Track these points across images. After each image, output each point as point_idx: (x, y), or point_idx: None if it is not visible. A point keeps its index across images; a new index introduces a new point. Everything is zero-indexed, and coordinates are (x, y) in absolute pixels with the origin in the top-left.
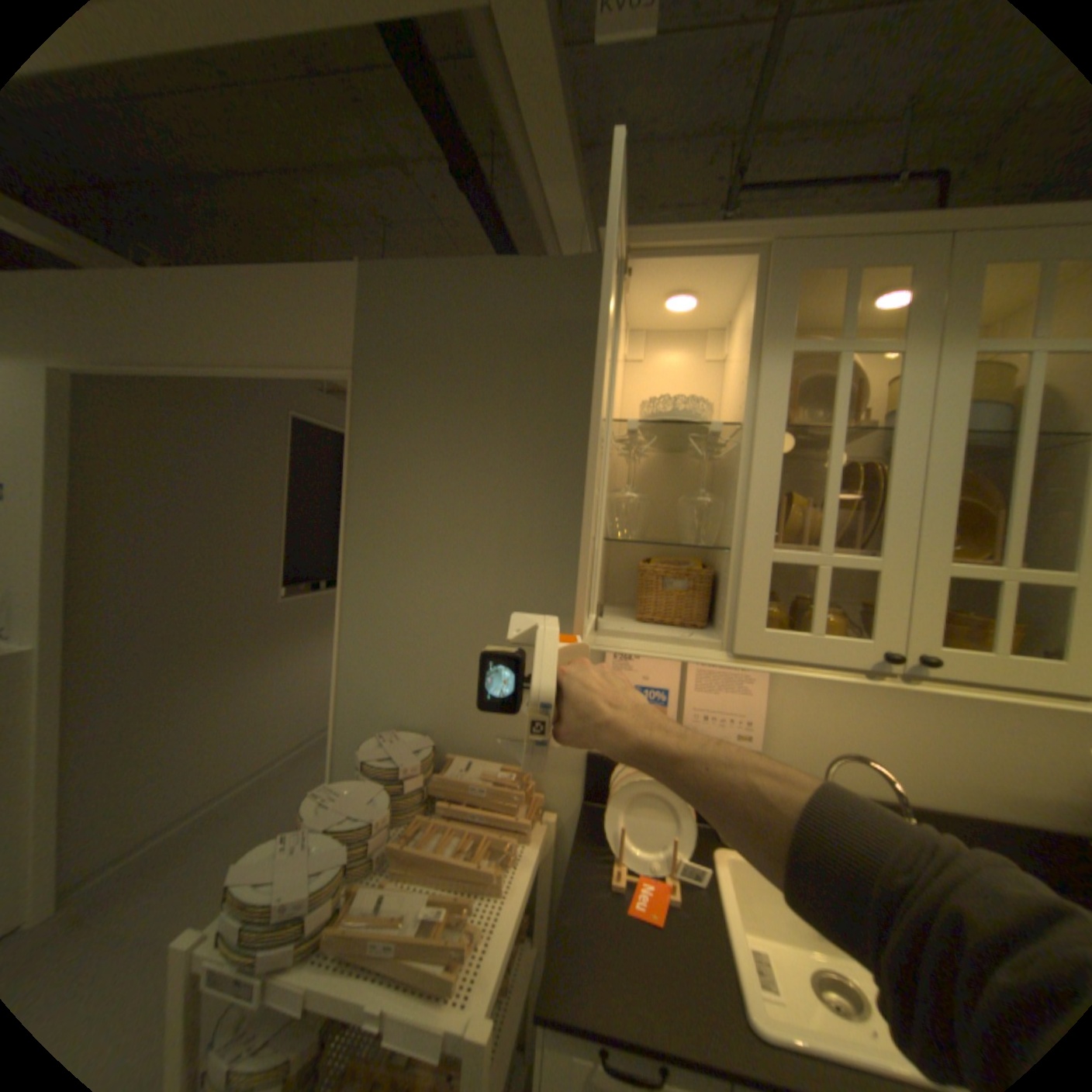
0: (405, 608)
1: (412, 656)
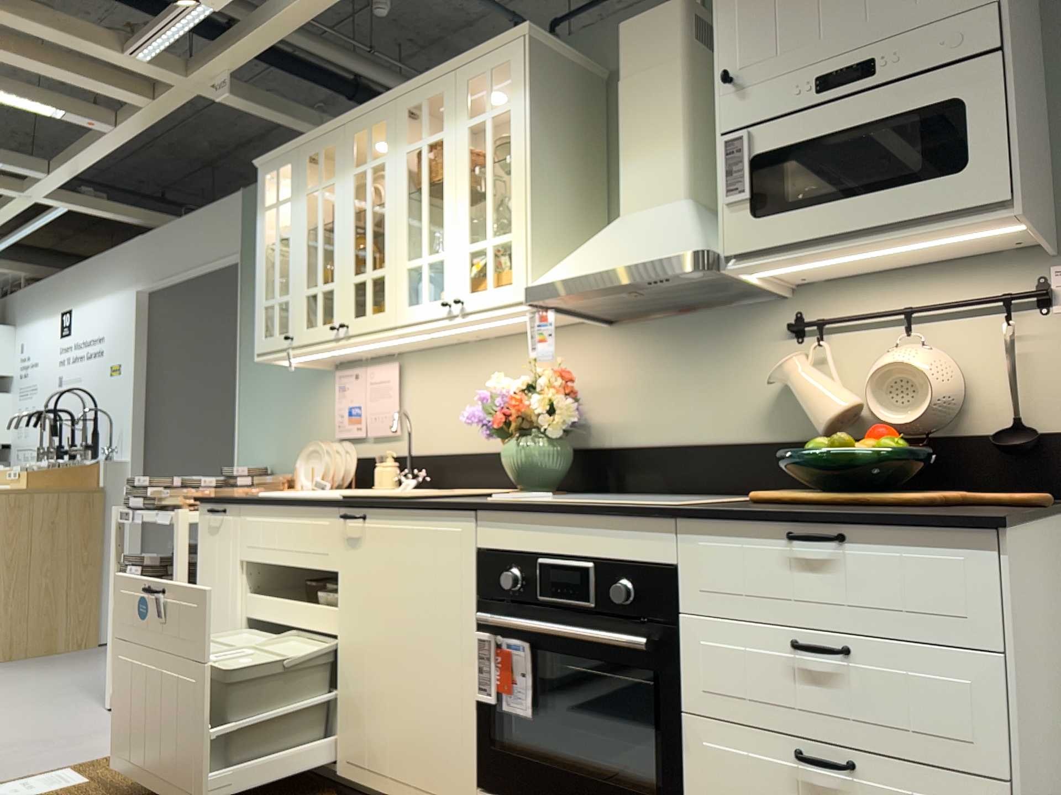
0: (263, 389)
1: (266, 419)
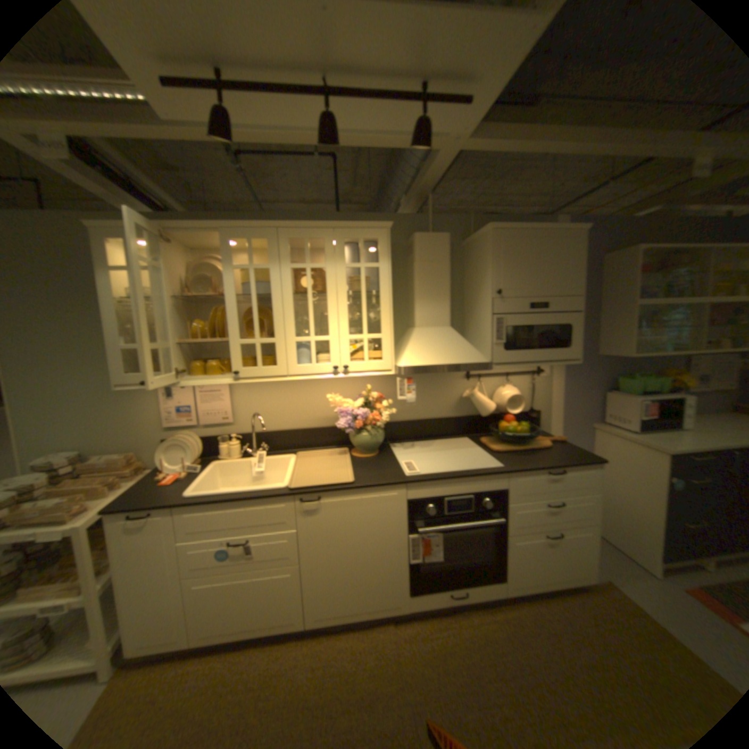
0: (53, 393)
1: (63, 416)
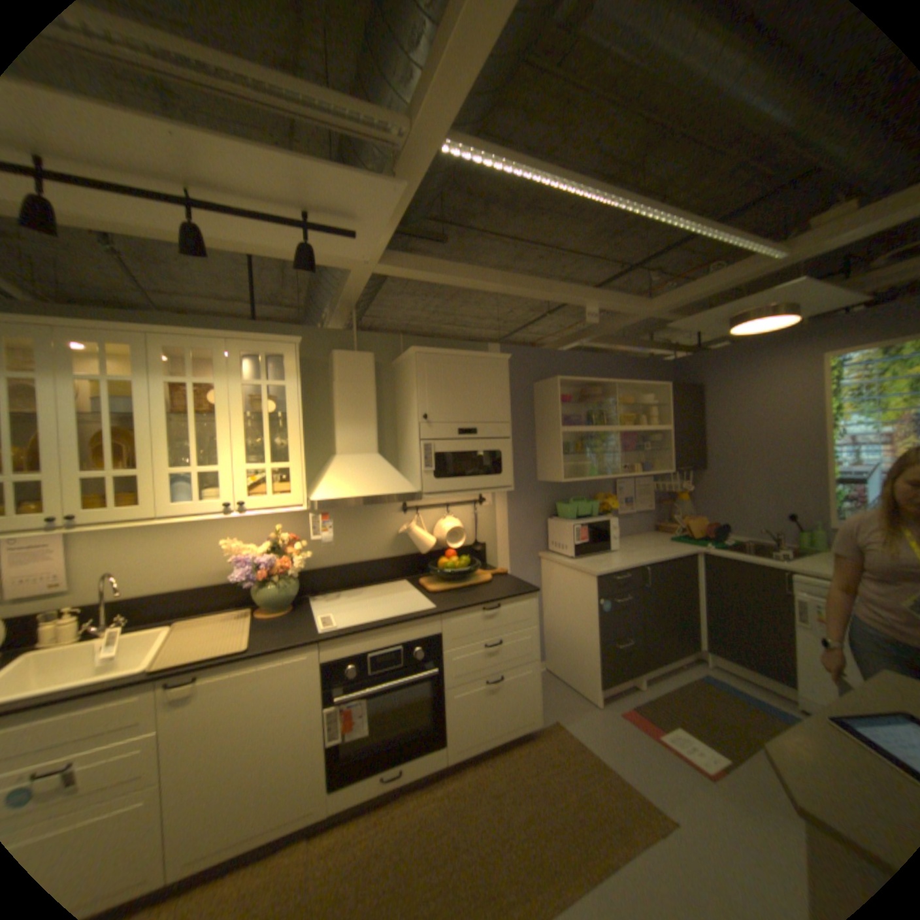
0: None
1: None
